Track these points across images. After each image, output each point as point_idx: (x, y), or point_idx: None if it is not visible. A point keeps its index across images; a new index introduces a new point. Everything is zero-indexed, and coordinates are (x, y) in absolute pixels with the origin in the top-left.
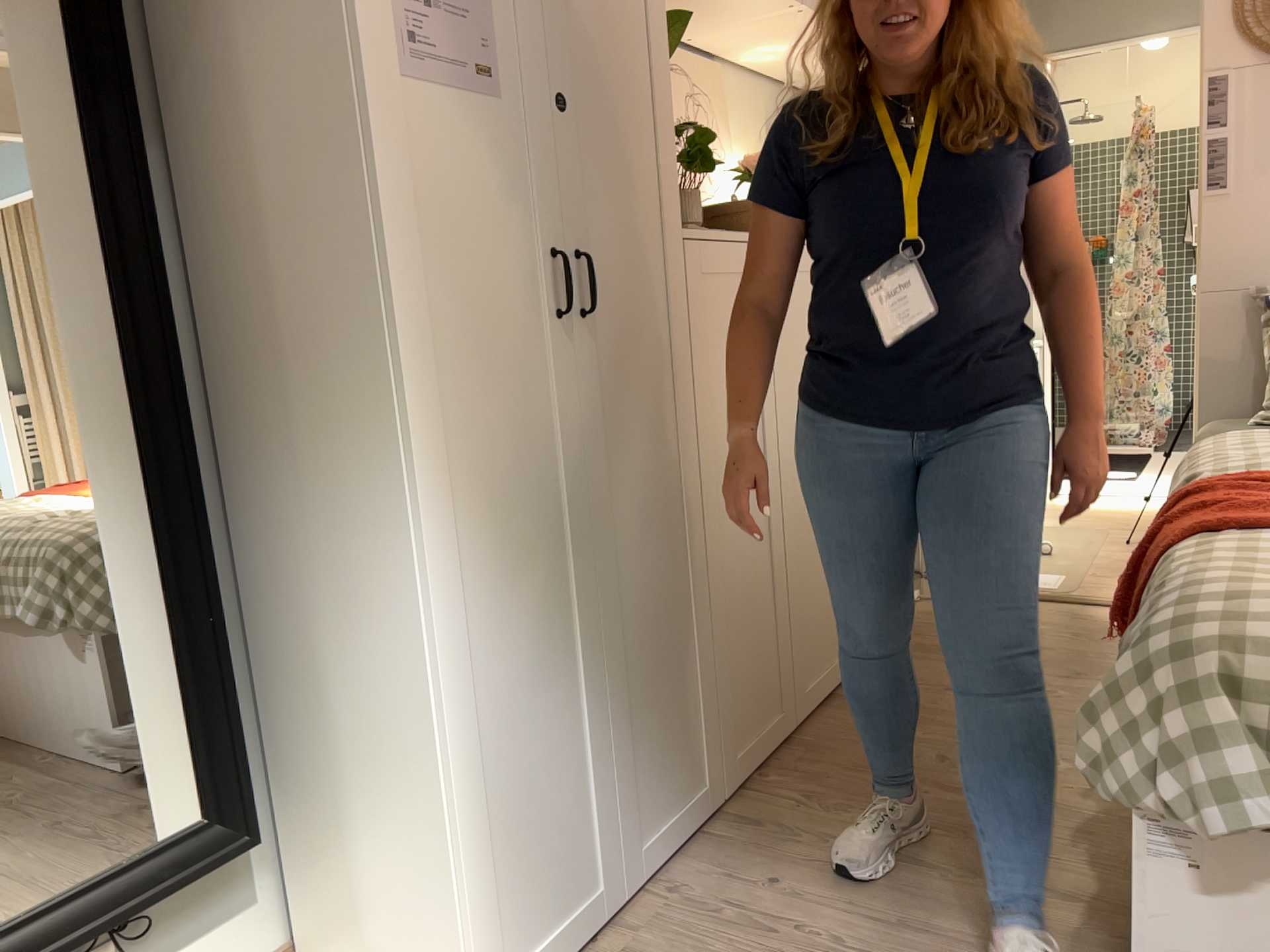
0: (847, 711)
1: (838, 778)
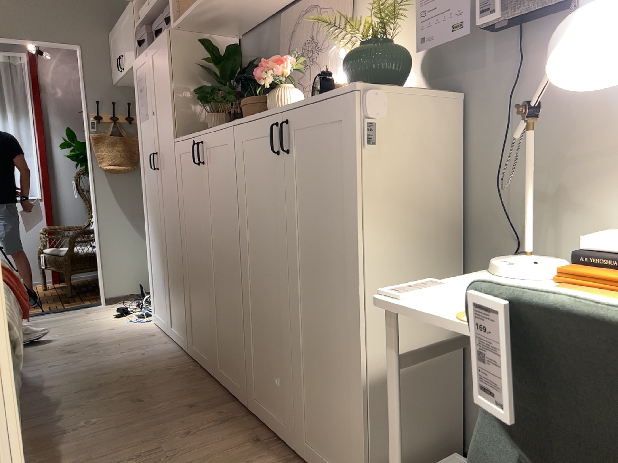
0: (215, 399)
1: (170, 379)
